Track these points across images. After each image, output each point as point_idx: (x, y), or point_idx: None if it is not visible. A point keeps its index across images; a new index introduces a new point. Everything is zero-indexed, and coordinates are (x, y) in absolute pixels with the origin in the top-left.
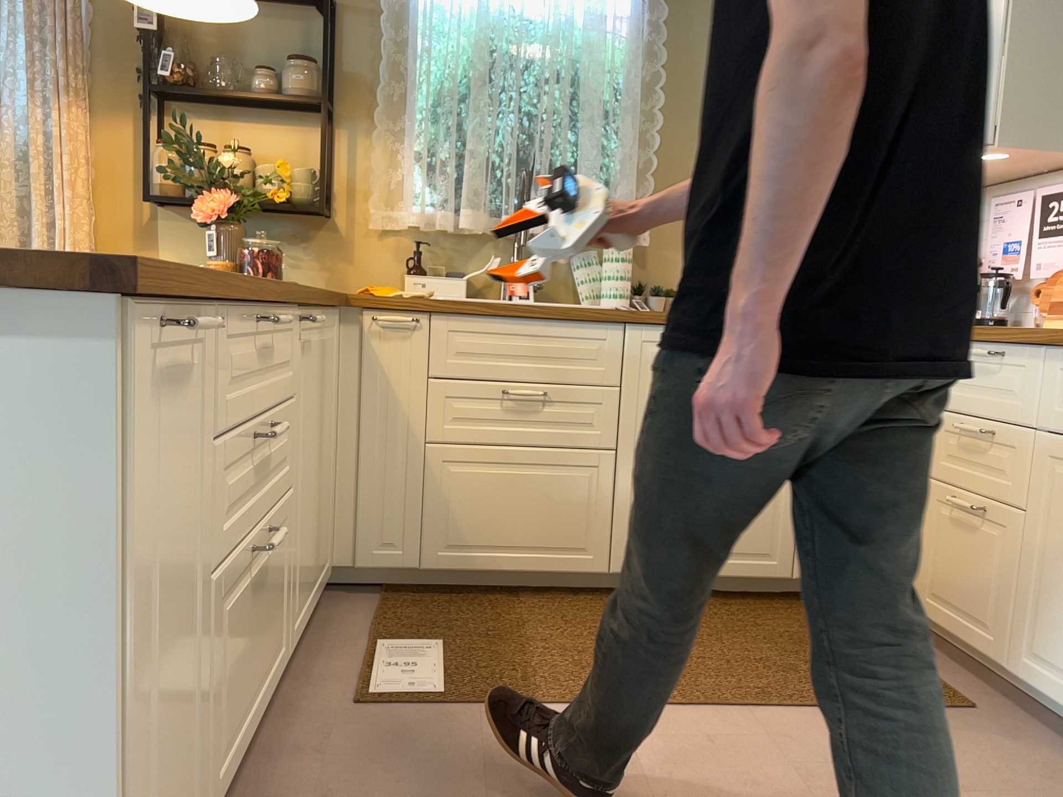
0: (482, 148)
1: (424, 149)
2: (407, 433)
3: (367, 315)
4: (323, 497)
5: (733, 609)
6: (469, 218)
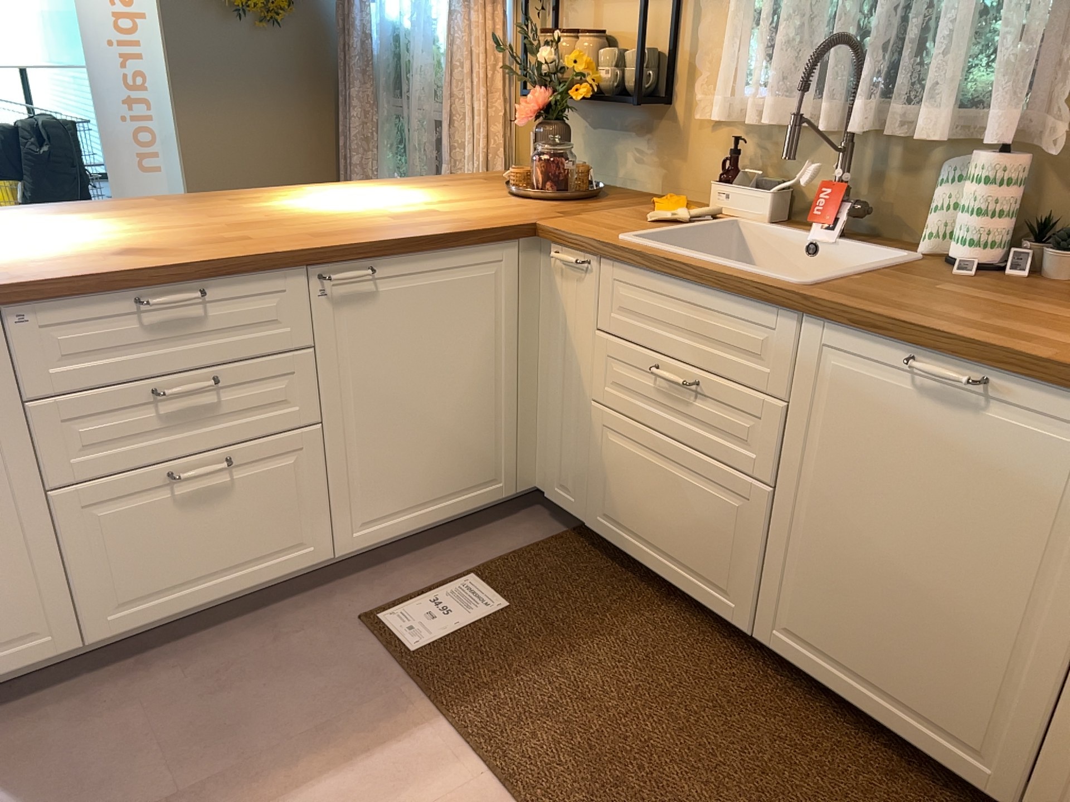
0: (802, 6)
1: (757, 11)
2: (580, 382)
3: (553, 247)
4: (467, 426)
5: (892, 785)
6: (769, 113)
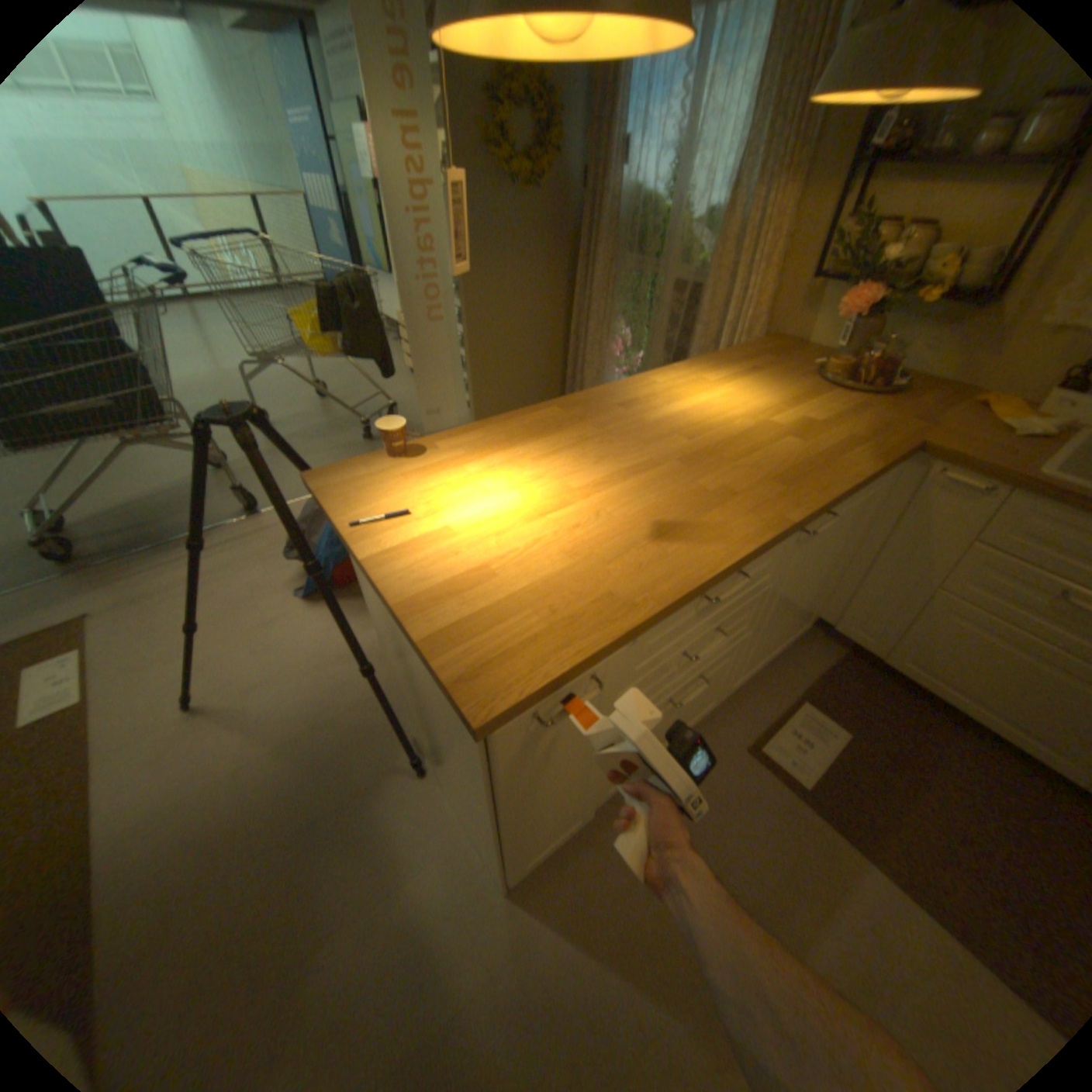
0: None
1: None
2: (928, 572)
3: (941, 464)
4: (815, 598)
5: None
6: None
